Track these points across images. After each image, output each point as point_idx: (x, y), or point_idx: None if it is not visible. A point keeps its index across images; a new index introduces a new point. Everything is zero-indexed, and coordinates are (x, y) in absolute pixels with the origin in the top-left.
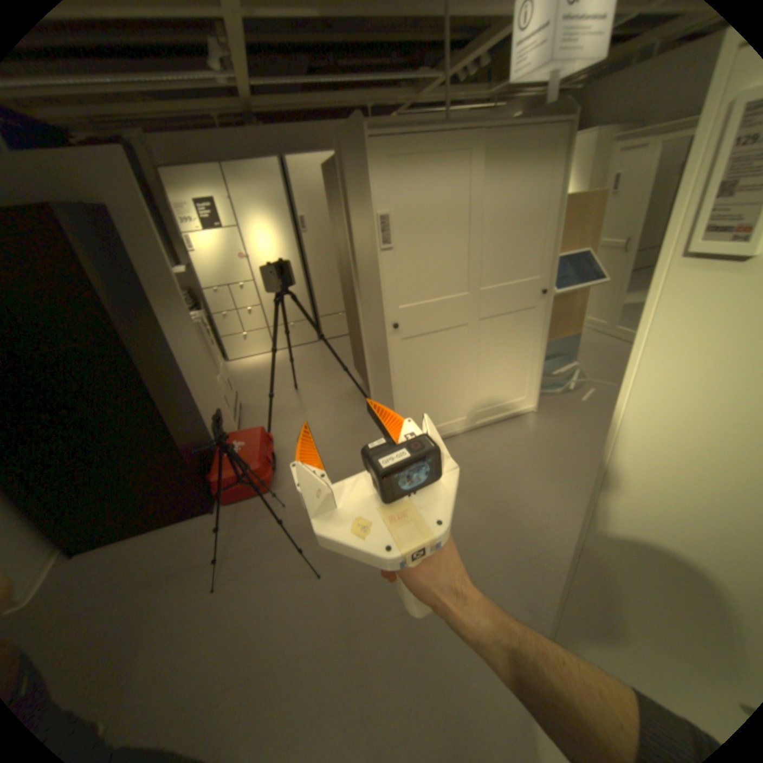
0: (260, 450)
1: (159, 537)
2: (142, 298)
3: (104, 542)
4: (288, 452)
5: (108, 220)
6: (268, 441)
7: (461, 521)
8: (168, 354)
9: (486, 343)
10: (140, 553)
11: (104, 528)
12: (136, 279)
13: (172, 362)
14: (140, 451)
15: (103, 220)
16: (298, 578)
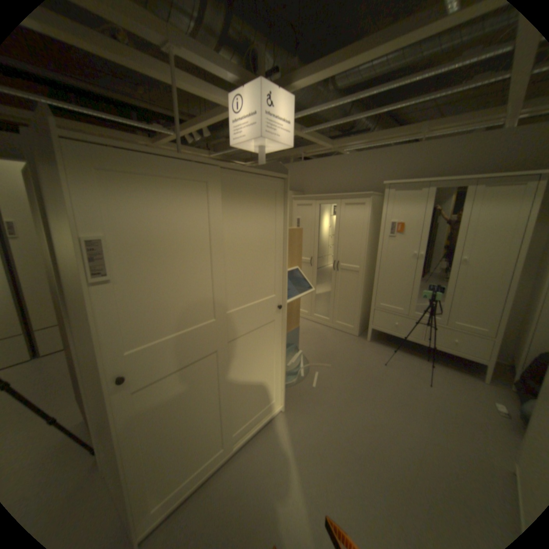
0: None
1: None
2: None
3: None
4: None
5: None
6: None
7: None
8: None
9: (235, 363)
10: None
11: None
12: None
13: None
14: None
15: None
16: None
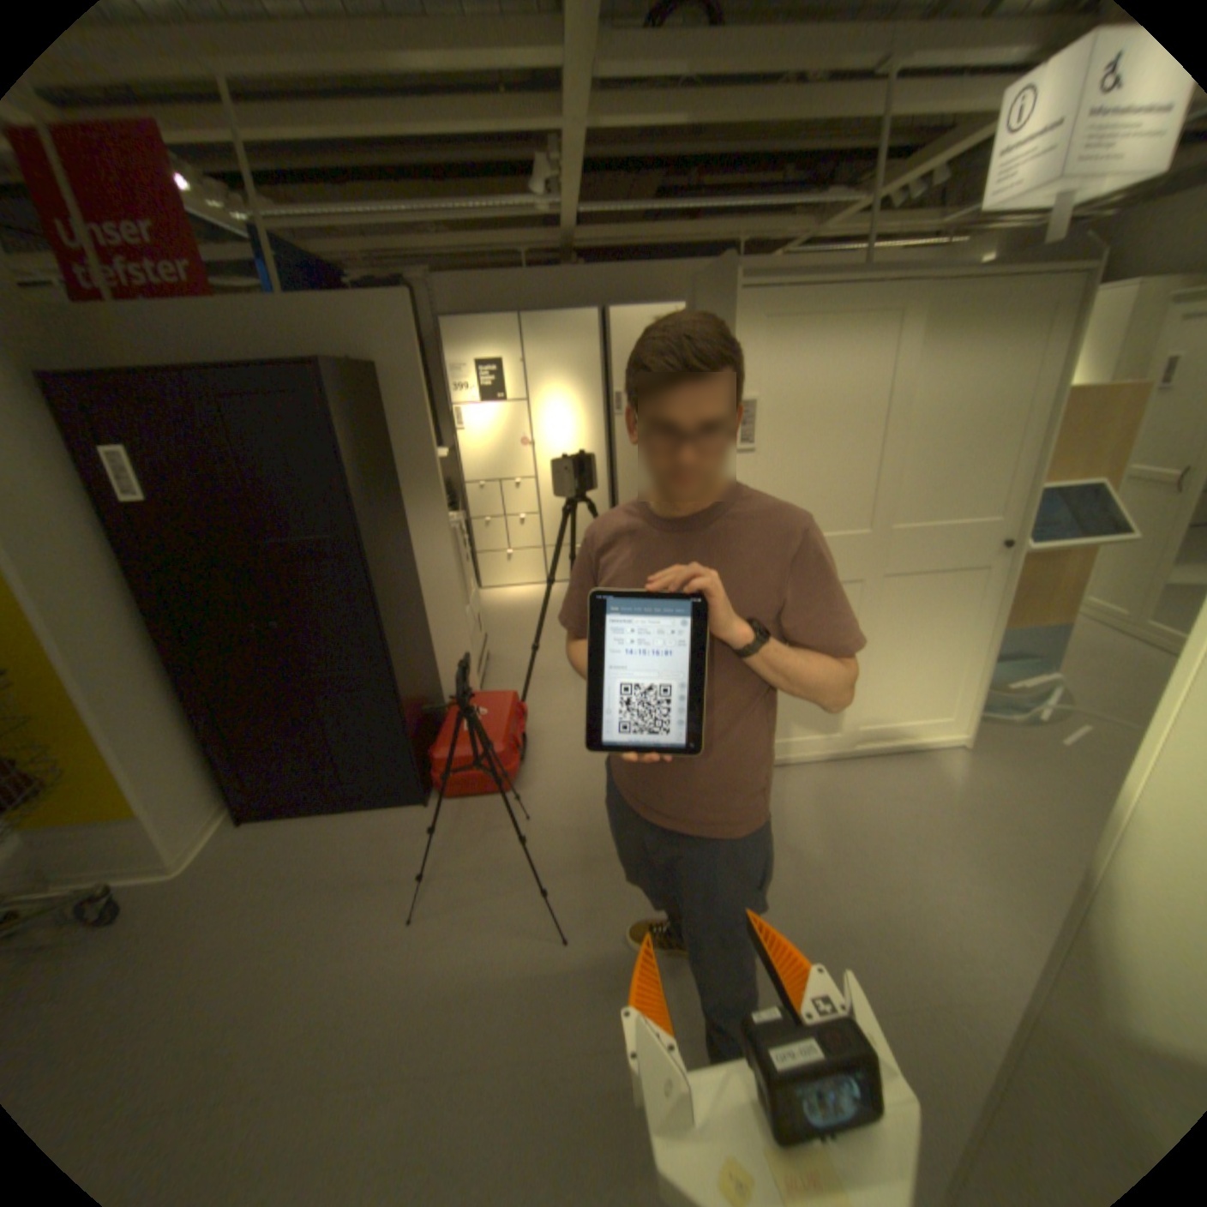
0: (507, 726)
1: (350, 826)
2: (393, 487)
3: (281, 815)
4: (545, 738)
5: (373, 382)
6: (520, 716)
7: (811, 910)
8: (410, 567)
9: (891, 617)
10: (322, 842)
11: (285, 795)
12: (389, 461)
13: (412, 578)
14: (352, 696)
15: (367, 382)
16: (533, 936)
